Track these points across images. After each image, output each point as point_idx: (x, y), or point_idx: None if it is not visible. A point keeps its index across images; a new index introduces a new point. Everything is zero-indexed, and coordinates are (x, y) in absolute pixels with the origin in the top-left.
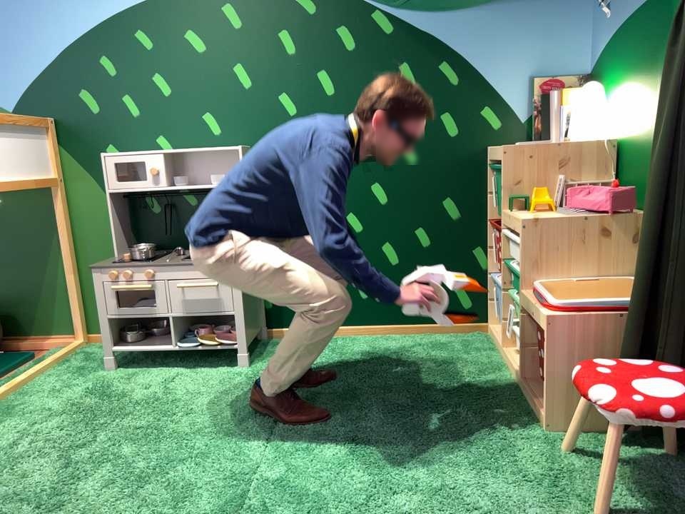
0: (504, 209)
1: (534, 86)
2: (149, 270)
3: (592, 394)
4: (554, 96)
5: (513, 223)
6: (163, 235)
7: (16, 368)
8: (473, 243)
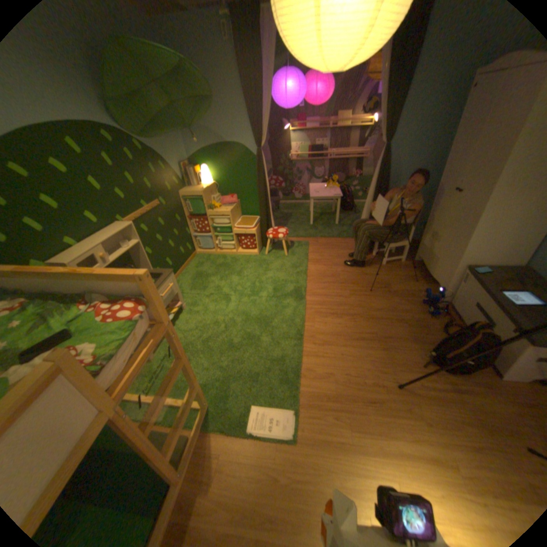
0: (208, 211)
1: (180, 166)
2: None
3: (279, 237)
4: (191, 170)
5: (219, 214)
6: None
7: None
8: (185, 227)
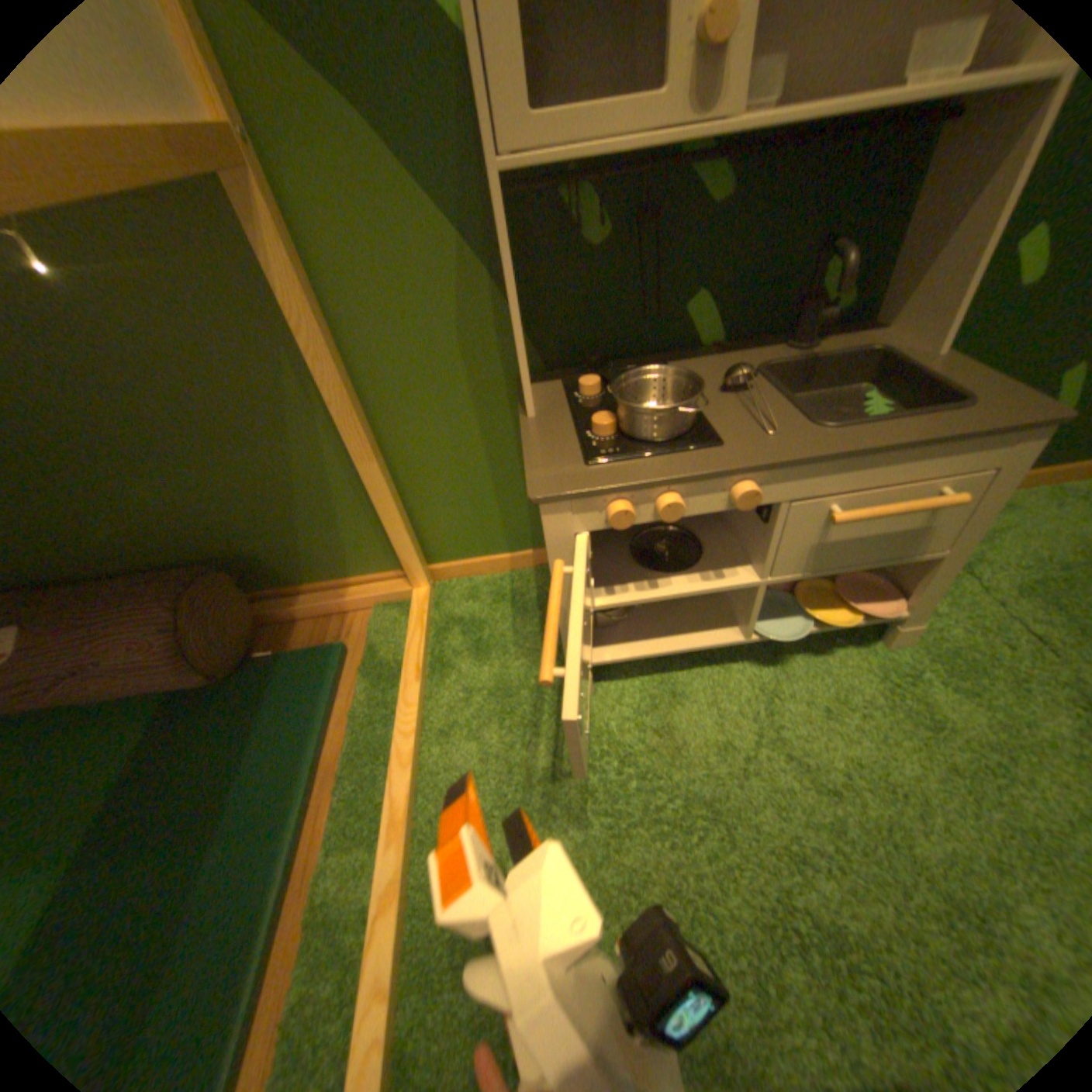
0: None
1: None
2: (749, 483)
3: None
4: None
5: None
6: (614, 318)
7: (338, 702)
8: None
